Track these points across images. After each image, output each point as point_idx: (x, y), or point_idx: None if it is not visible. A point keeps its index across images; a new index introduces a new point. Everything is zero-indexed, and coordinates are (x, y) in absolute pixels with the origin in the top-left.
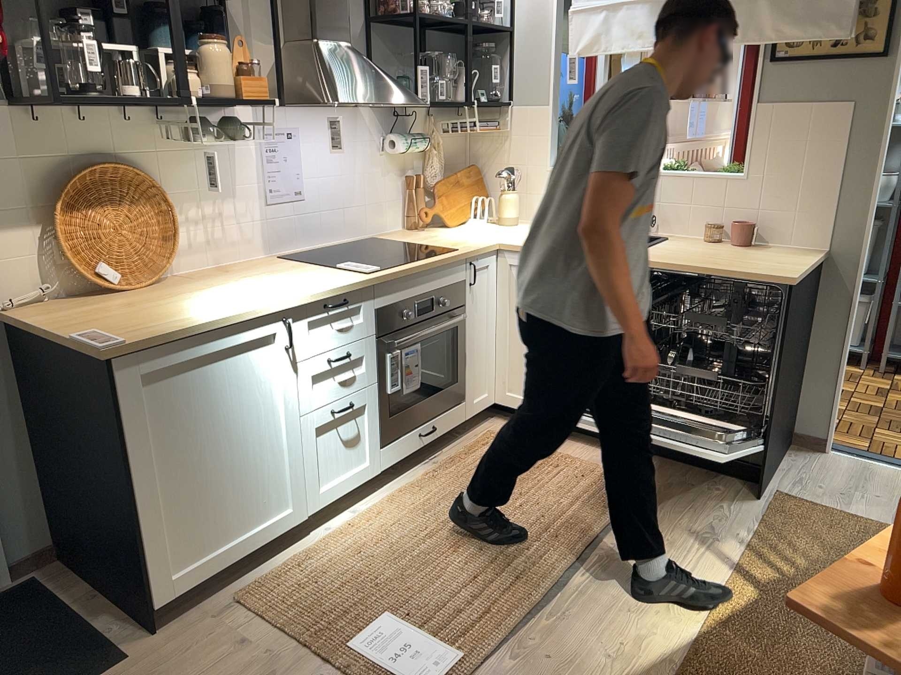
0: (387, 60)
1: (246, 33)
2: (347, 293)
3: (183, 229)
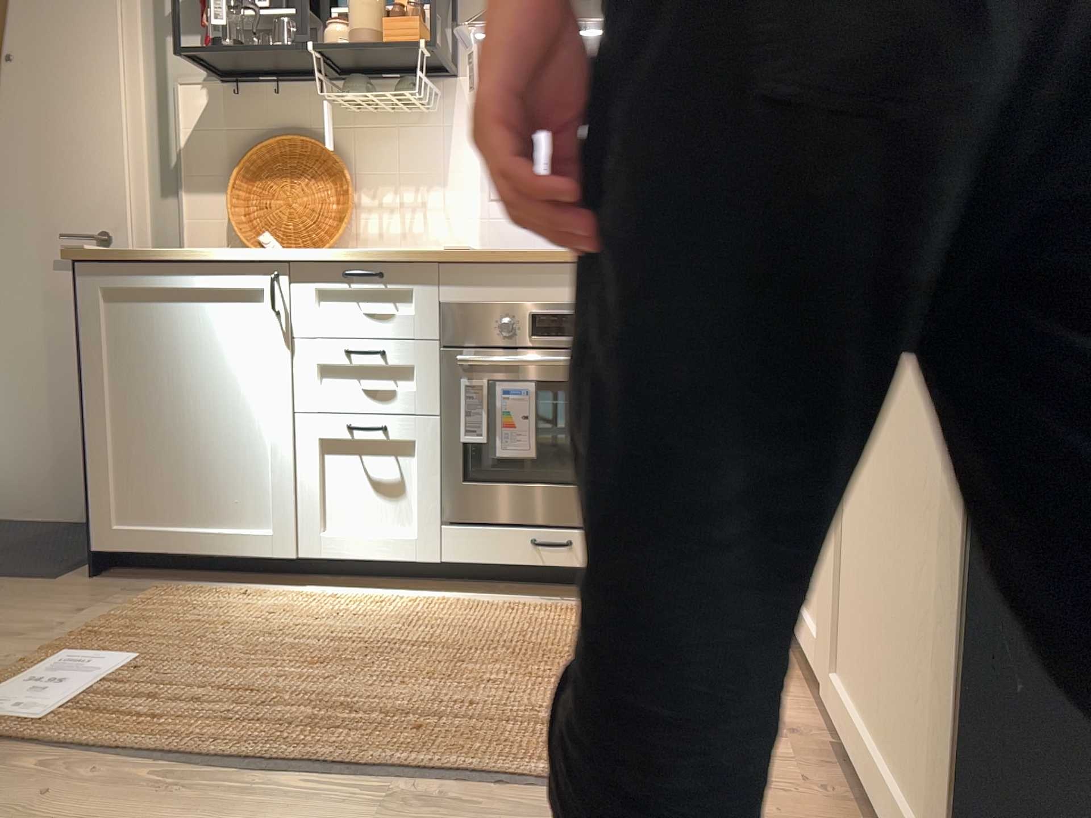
0: None
1: None
2: (383, 263)
3: (372, 214)
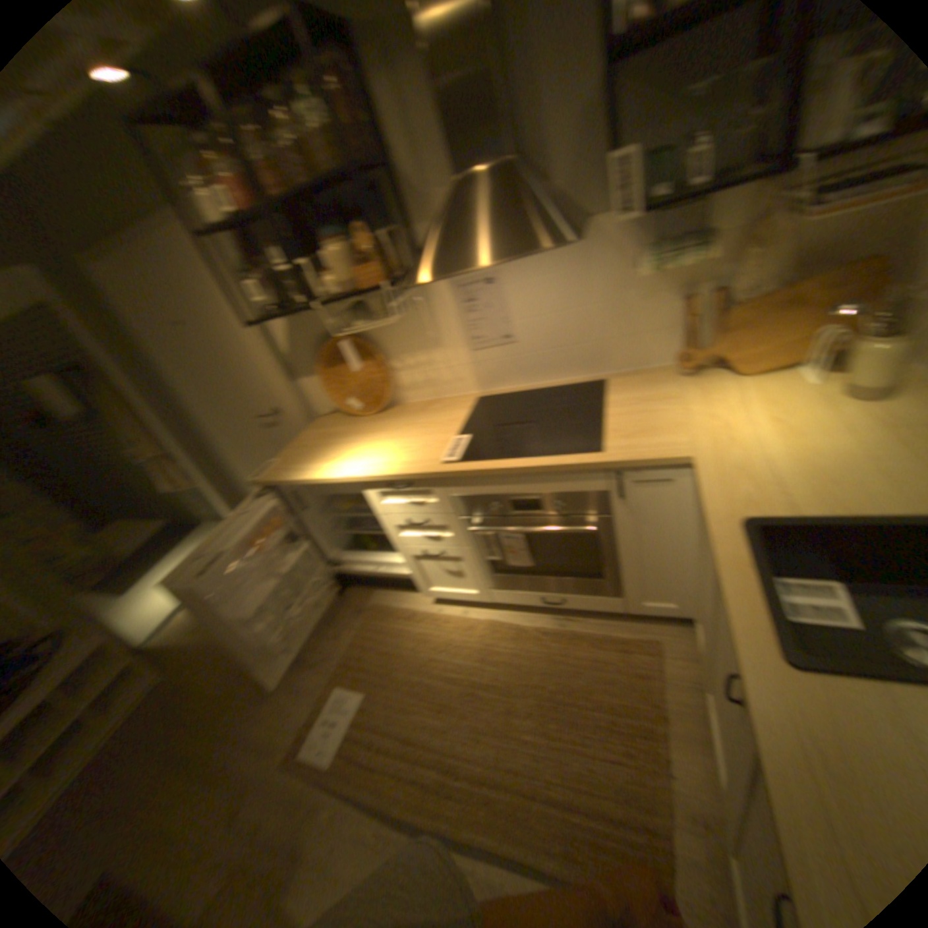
0: (653, 114)
1: (415, 184)
2: (405, 479)
3: (400, 372)
